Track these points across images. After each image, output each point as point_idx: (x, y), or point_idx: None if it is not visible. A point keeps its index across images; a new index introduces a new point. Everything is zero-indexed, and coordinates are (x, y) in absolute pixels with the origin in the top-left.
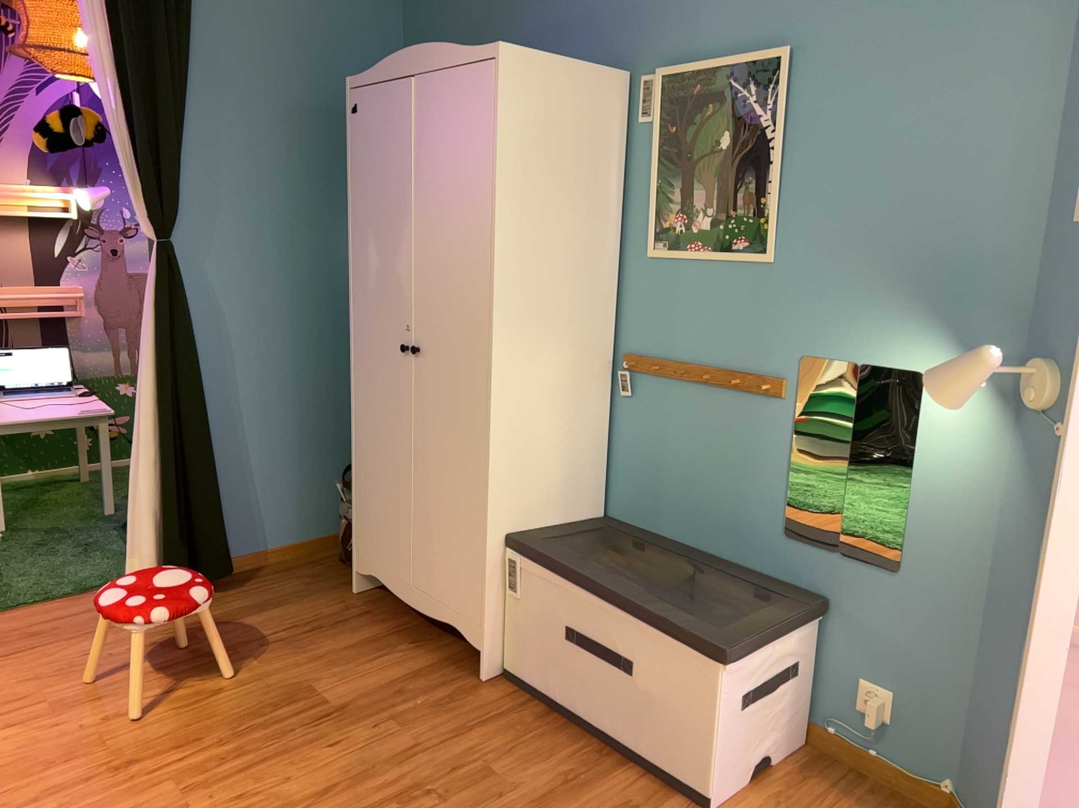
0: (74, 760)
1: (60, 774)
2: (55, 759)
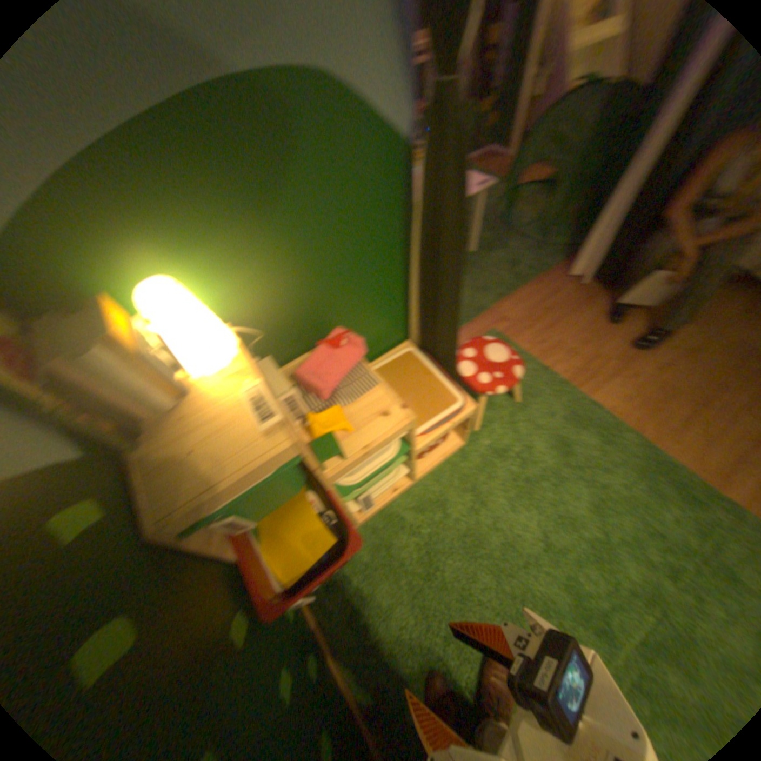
0: (674, 399)
1: (677, 408)
2: (663, 398)
